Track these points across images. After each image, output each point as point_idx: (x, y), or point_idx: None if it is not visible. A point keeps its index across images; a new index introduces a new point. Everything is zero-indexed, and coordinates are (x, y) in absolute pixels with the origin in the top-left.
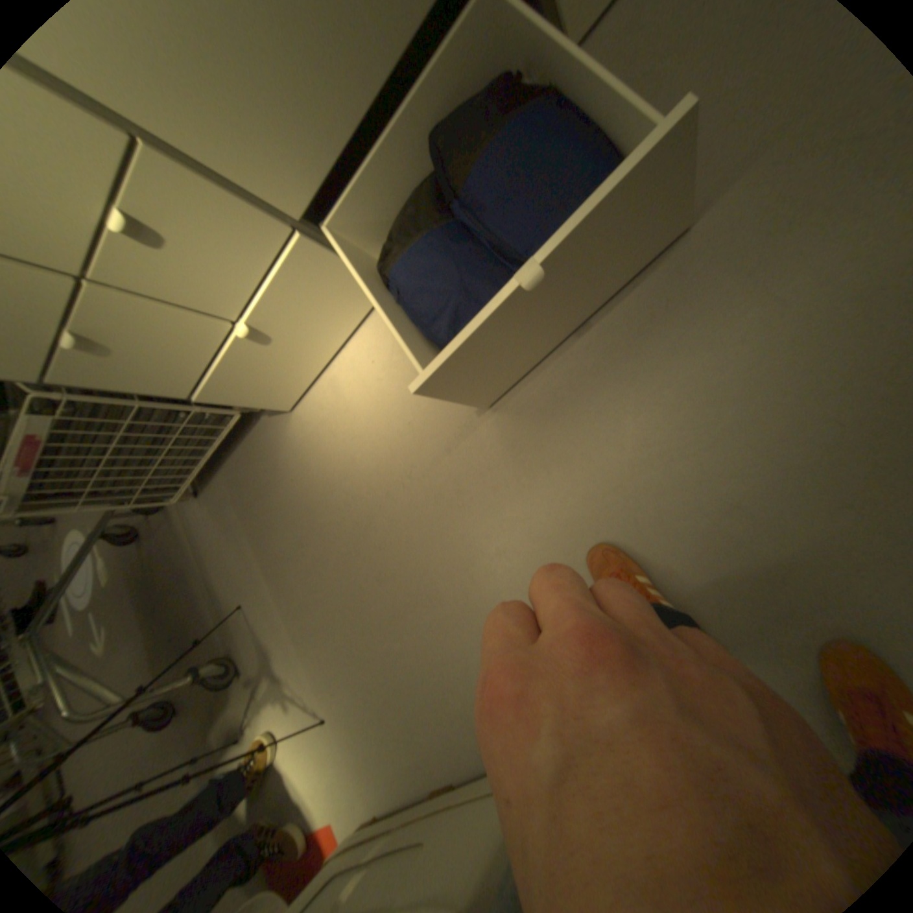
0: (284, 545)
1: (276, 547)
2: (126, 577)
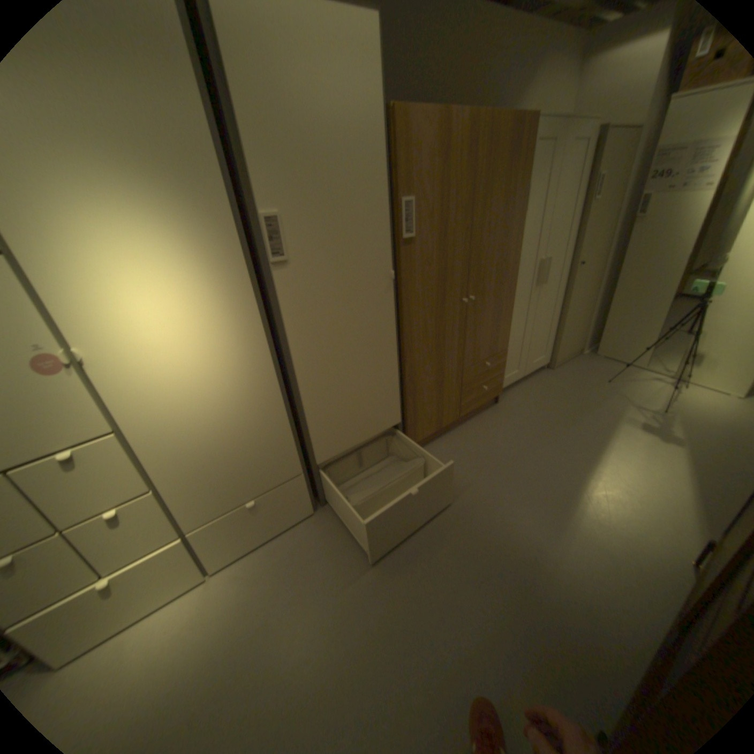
0: None
1: None
2: None
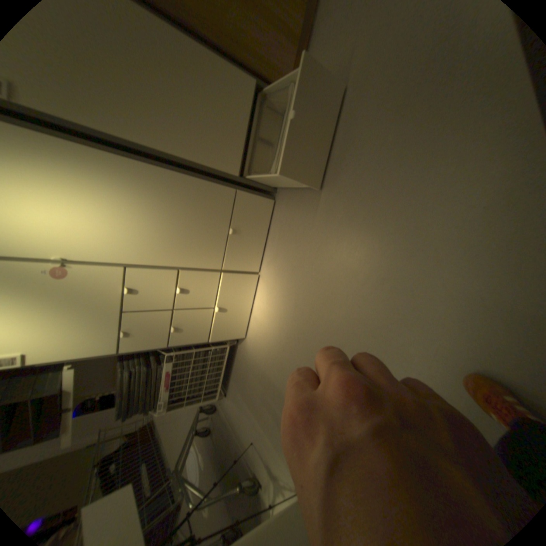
0: (259, 398)
1: (257, 401)
2: (210, 457)
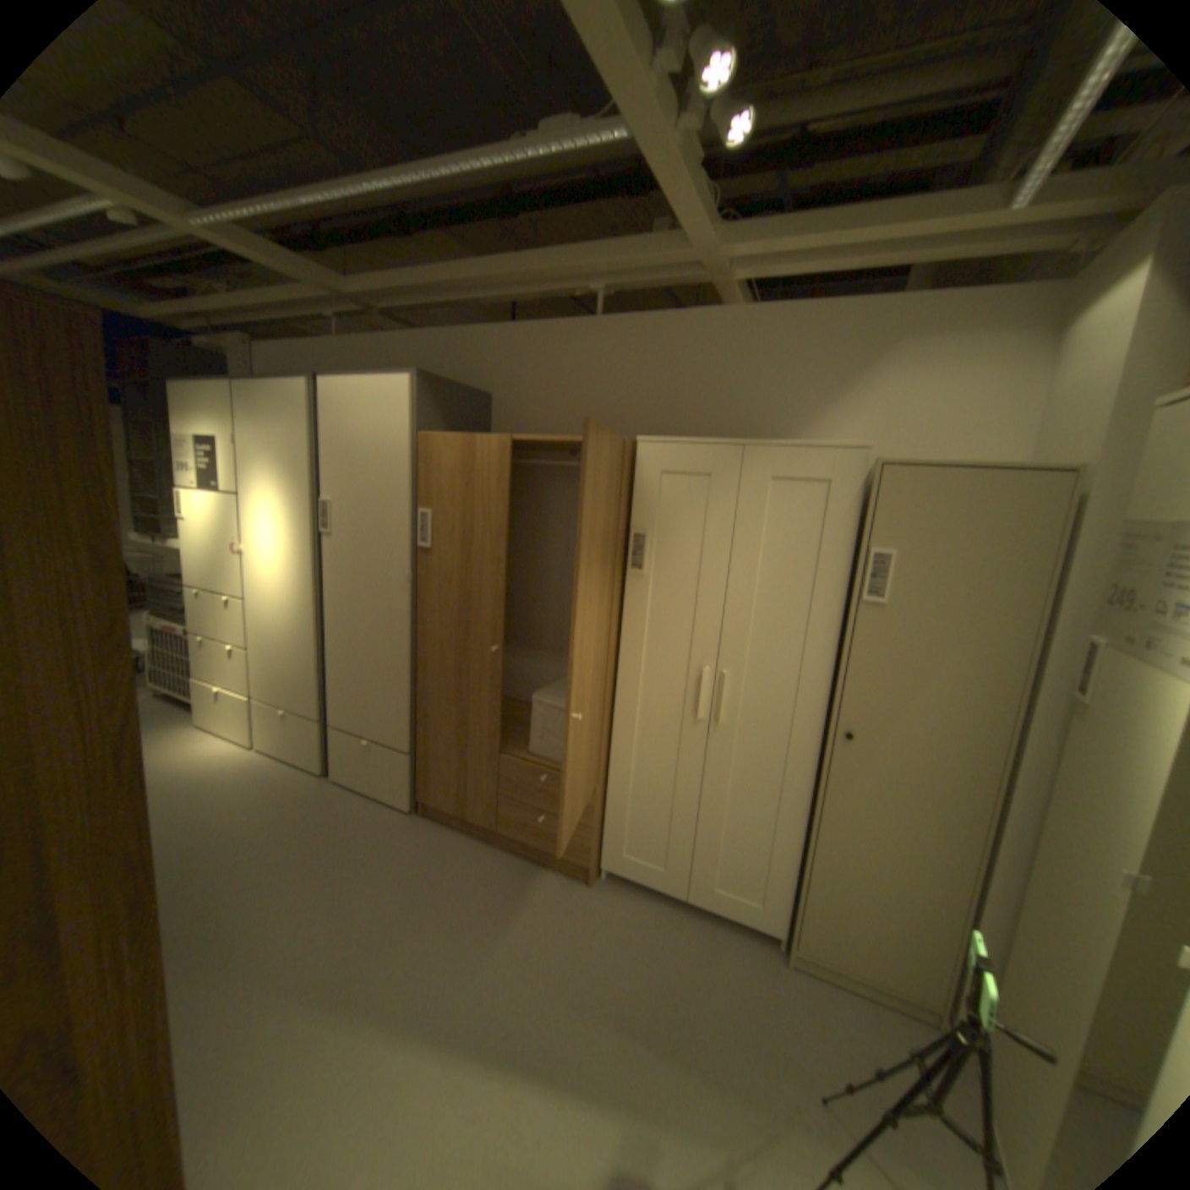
0: None
1: None
2: None
